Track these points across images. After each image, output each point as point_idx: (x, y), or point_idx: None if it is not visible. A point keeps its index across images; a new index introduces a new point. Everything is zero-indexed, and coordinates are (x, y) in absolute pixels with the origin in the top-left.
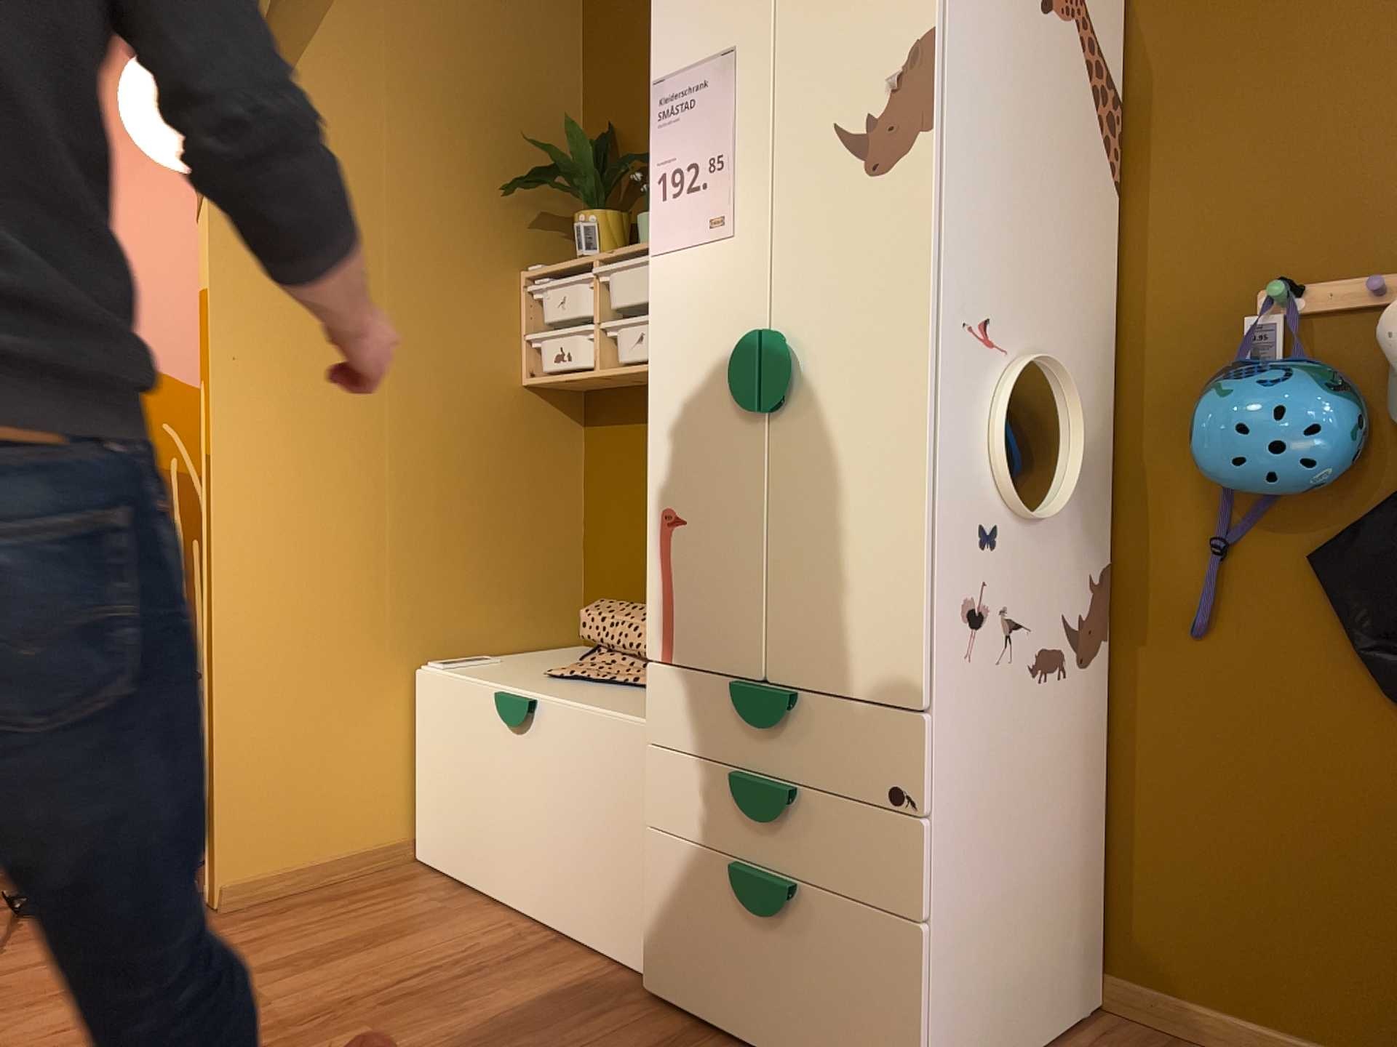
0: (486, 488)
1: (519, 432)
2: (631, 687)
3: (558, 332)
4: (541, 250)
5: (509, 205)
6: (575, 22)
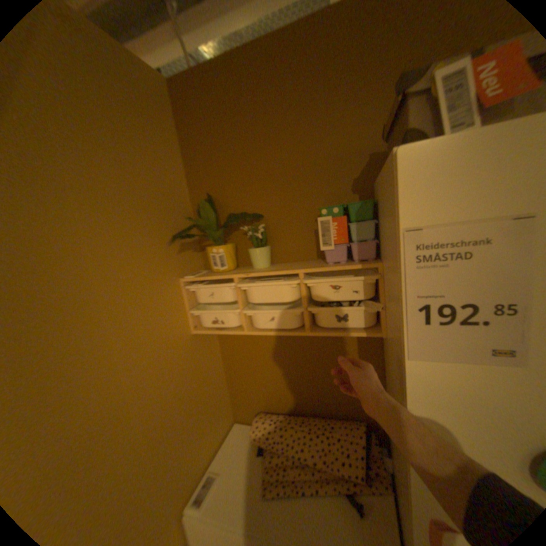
0: (190, 394)
1: (196, 356)
2: (318, 497)
3: (214, 311)
4: (186, 262)
5: (167, 245)
6: (174, 136)
